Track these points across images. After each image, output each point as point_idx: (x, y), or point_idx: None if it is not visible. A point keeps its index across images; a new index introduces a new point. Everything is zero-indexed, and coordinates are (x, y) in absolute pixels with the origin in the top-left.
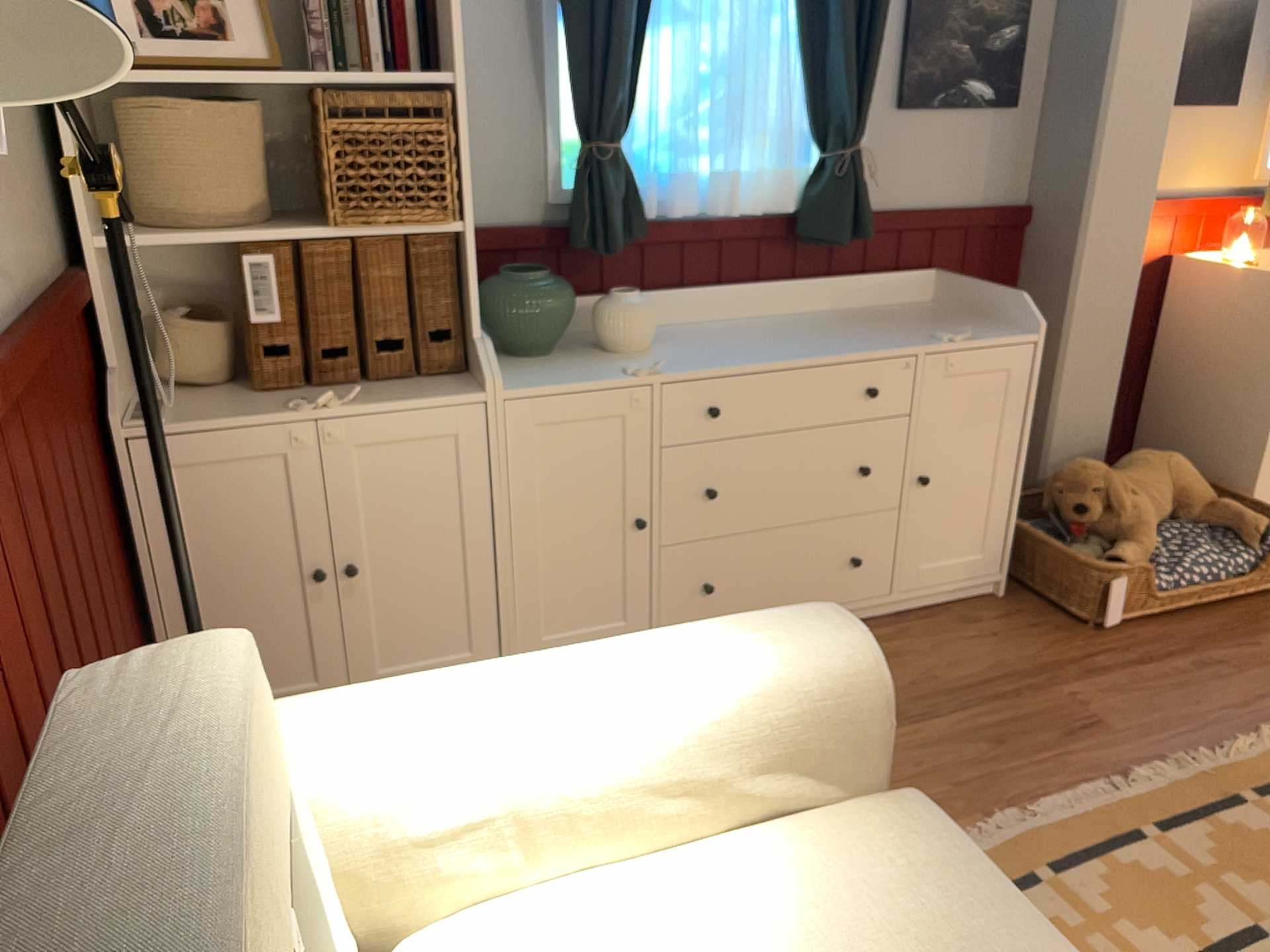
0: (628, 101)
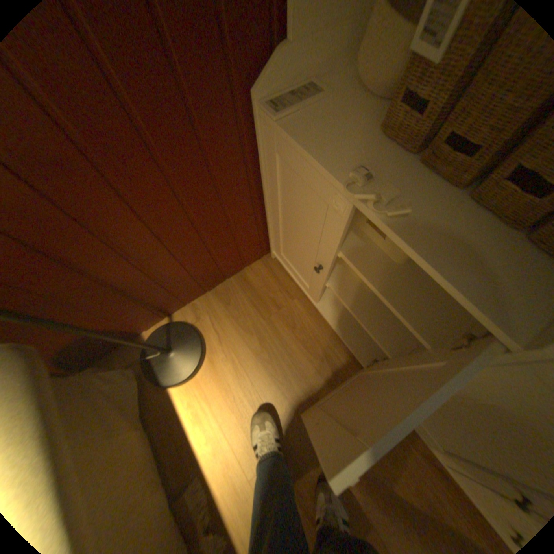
0: None
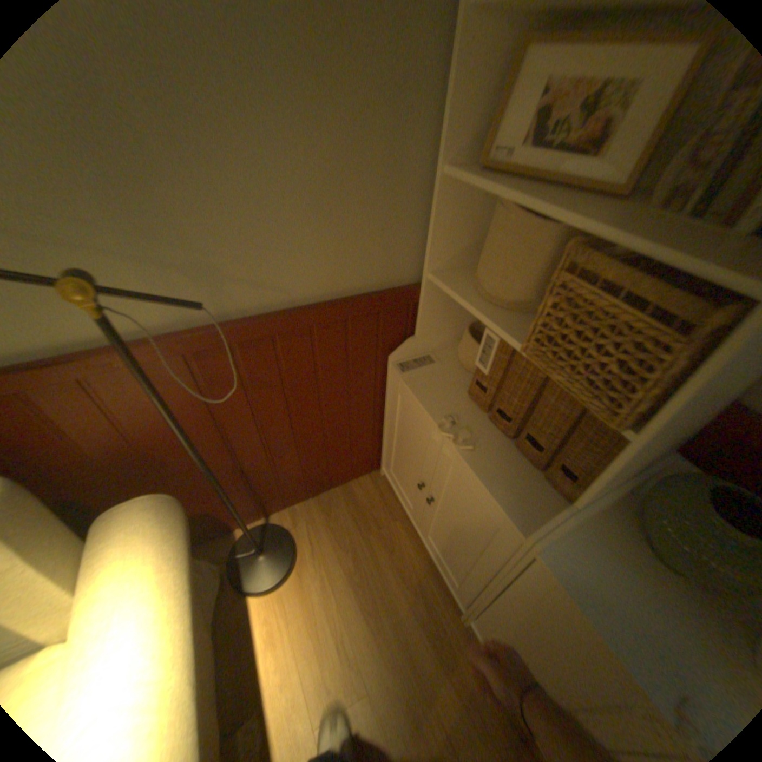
0: None
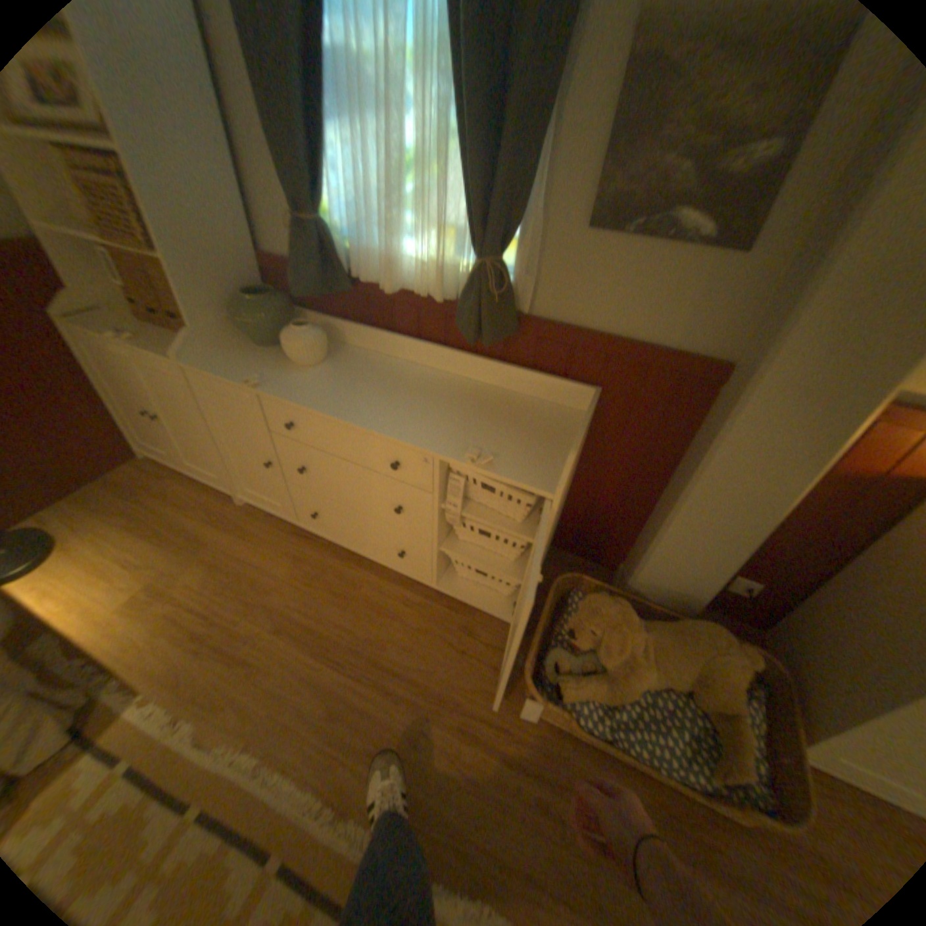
0: (306, 182)
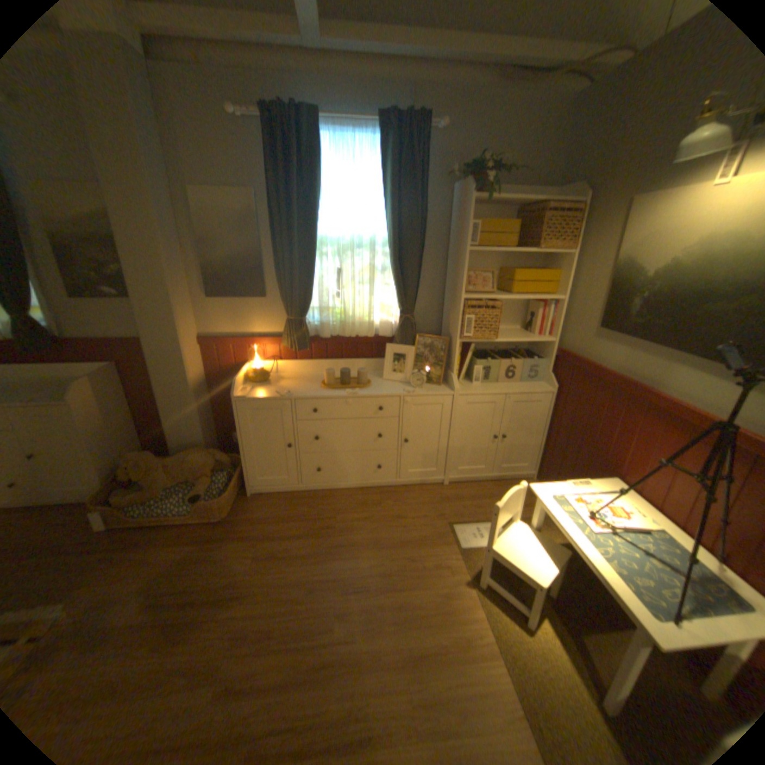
0: None
